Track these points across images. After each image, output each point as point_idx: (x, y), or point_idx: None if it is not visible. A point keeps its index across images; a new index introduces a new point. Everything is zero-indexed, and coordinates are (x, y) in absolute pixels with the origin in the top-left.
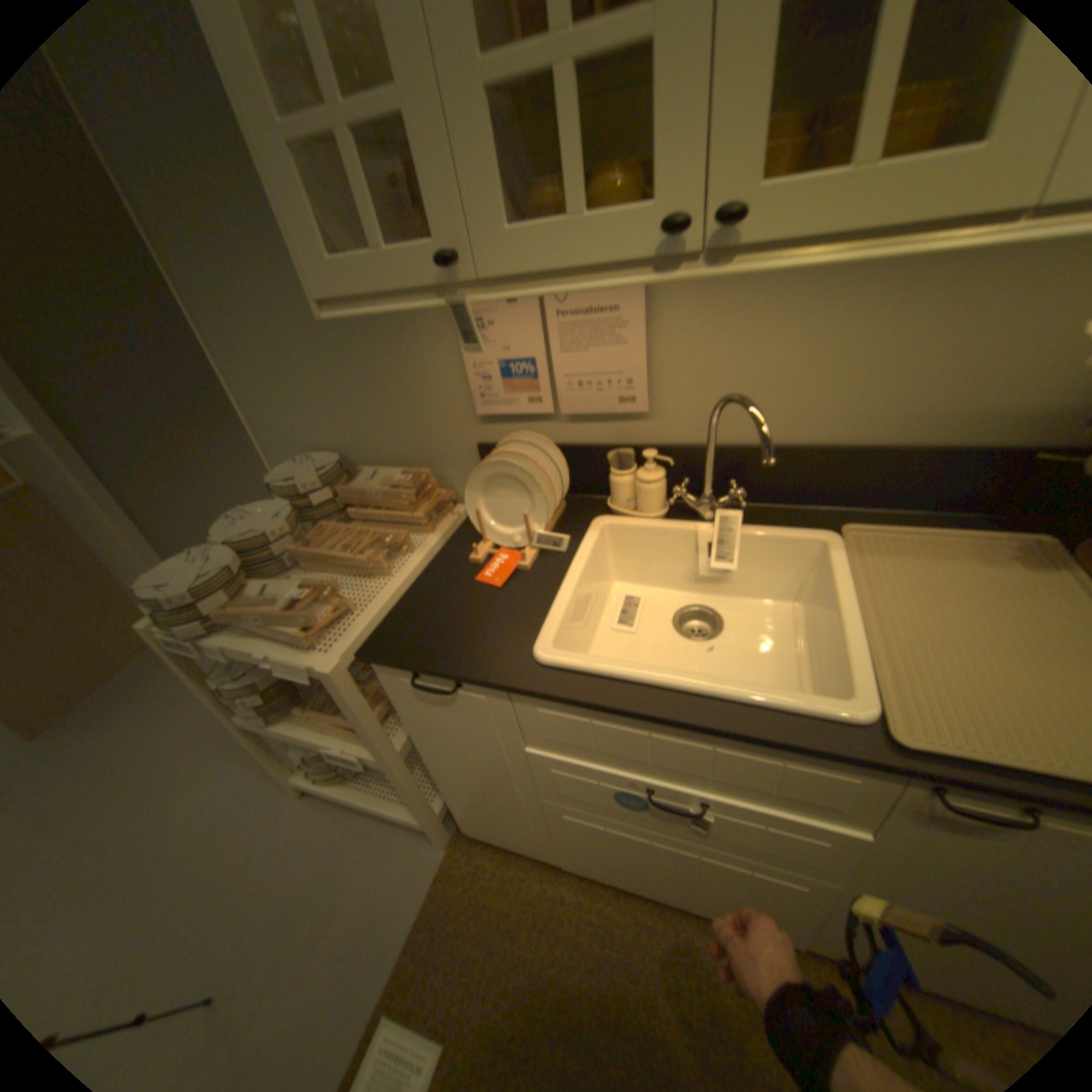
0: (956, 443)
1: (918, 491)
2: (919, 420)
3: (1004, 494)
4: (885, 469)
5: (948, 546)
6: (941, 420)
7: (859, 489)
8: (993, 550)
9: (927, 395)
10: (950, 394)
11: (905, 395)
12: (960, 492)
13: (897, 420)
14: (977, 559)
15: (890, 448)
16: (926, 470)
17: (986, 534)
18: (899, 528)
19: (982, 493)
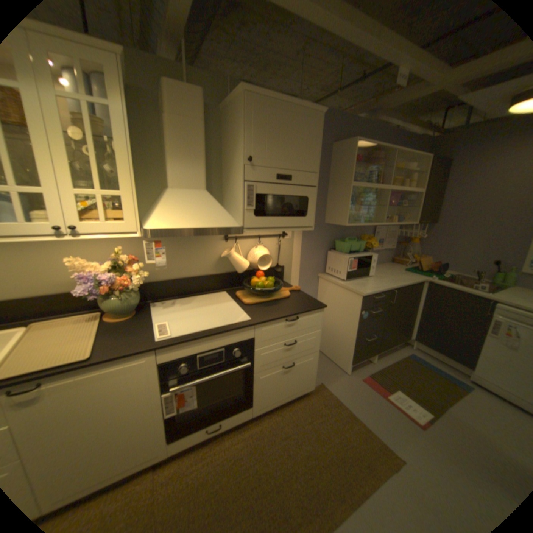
0: (66, 291)
1: (62, 307)
2: (50, 286)
3: (89, 303)
4: (46, 302)
5: (66, 322)
6: (58, 285)
7: (40, 310)
8: (81, 319)
9: (49, 278)
10: (56, 277)
11: (41, 279)
12: (76, 305)
13: (43, 287)
14: (72, 323)
15: (45, 295)
16: (61, 300)
17: (82, 315)
18: (53, 320)
19: (83, 304)
